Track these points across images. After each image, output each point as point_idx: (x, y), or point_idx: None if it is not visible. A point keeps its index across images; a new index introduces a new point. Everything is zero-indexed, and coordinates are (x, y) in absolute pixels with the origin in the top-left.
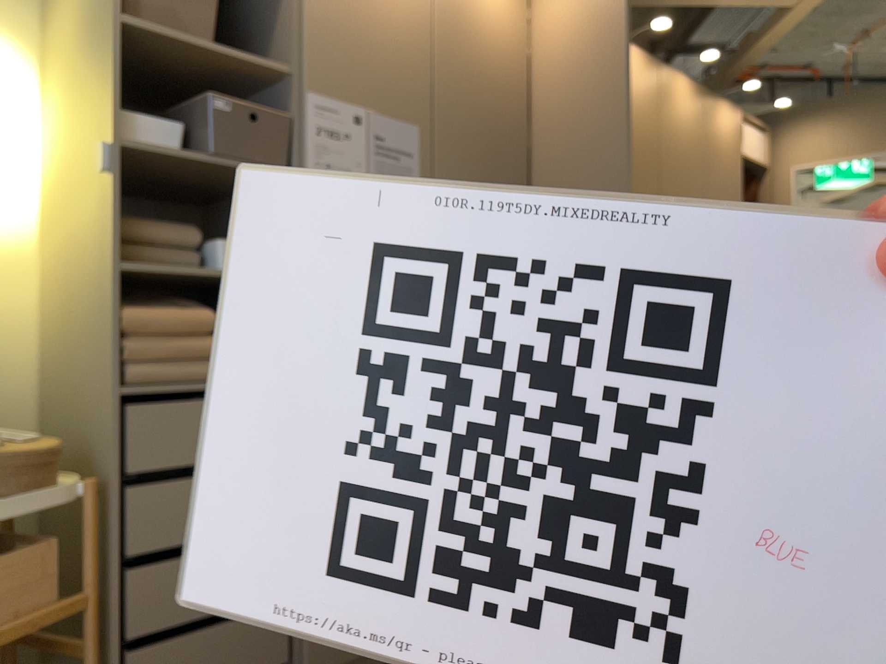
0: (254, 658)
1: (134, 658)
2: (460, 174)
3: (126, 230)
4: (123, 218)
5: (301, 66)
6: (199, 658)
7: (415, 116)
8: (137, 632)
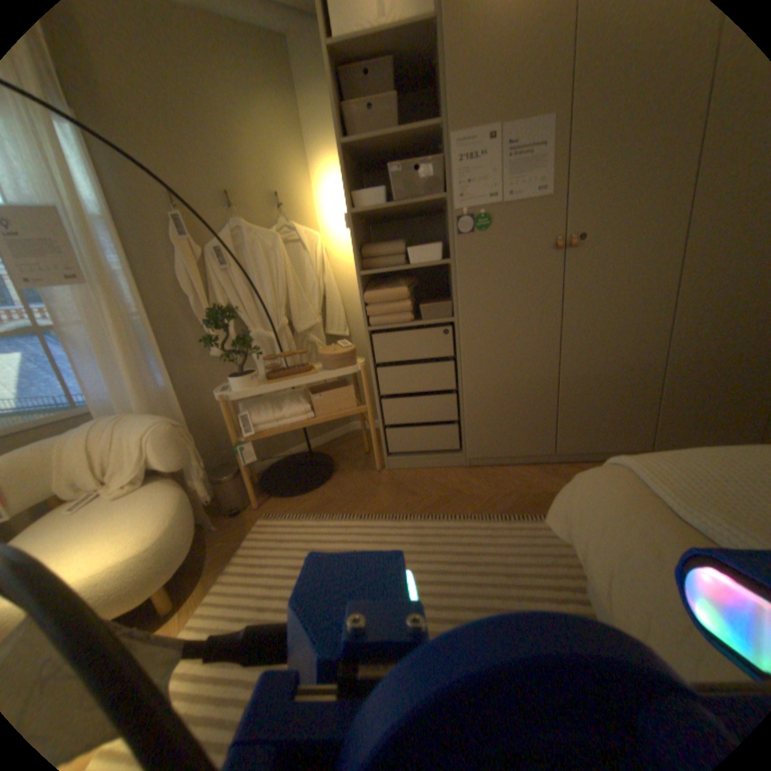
0: (441, 441)
1: (389, 429)
2: (599, 140)
3: (368, 251)
4: (368, 244)
5: (445, 114)
6: (415, 435)
7: (549, 106)
8: (388, 420)
